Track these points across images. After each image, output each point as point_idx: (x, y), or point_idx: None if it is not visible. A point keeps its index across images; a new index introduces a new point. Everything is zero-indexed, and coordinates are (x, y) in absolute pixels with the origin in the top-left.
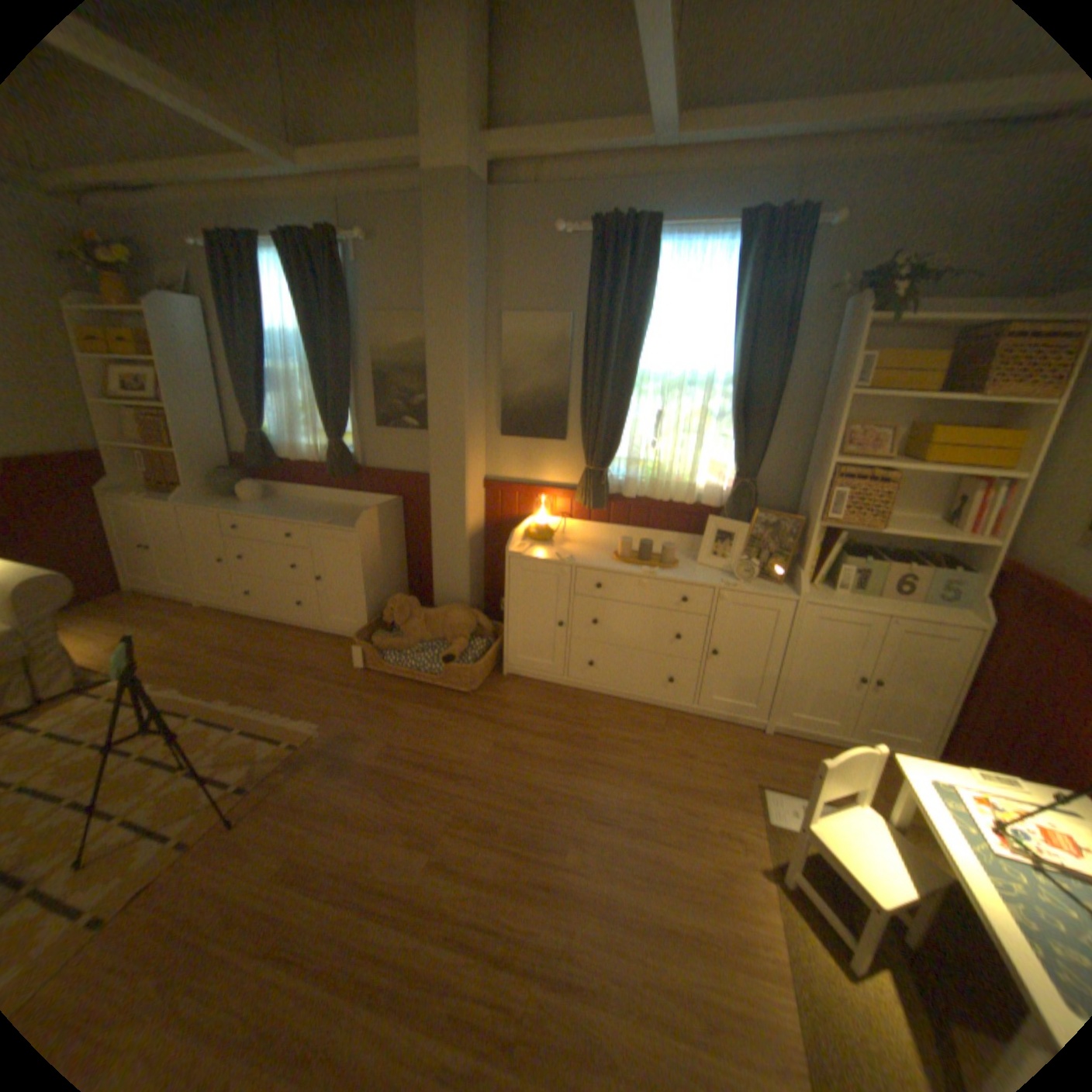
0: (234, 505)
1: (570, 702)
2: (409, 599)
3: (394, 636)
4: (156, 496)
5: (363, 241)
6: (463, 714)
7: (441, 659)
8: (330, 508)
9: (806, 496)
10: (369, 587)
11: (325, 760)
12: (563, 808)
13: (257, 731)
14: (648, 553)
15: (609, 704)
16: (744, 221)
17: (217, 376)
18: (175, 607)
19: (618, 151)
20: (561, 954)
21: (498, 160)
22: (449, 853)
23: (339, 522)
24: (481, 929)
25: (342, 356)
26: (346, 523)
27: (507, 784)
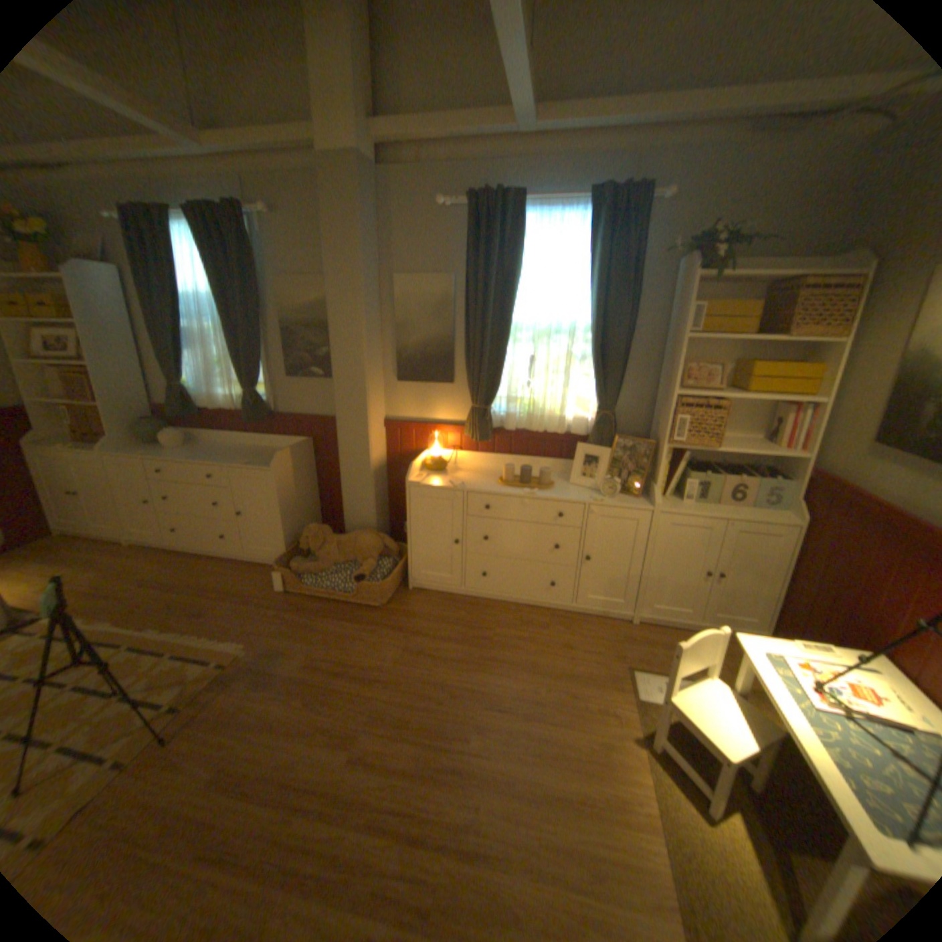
0: (157, 451)
1: (468, 609)
2: (322, 527)
3: (310, 561)
4: (82, 446)
5: (266, 213)
6: (374, 625)
7: (353, 579)
8: (247, 450)
9: (655, 423)
10: (286, 519)
11: (251, 675)
12: (465, 700)
13: (187, 655)
14: (528, 477)
15: (501, 608)
16: (594, 195)
17: (136, 335)
18: (105, 547)
19: (486, 136)
20: (468, 828)
21: (383, 143)
22: (367, 749)
23: (255, 463)
24: (398, 814)
25: (251, 315)
26: (262, 463)
27: (416, 684)
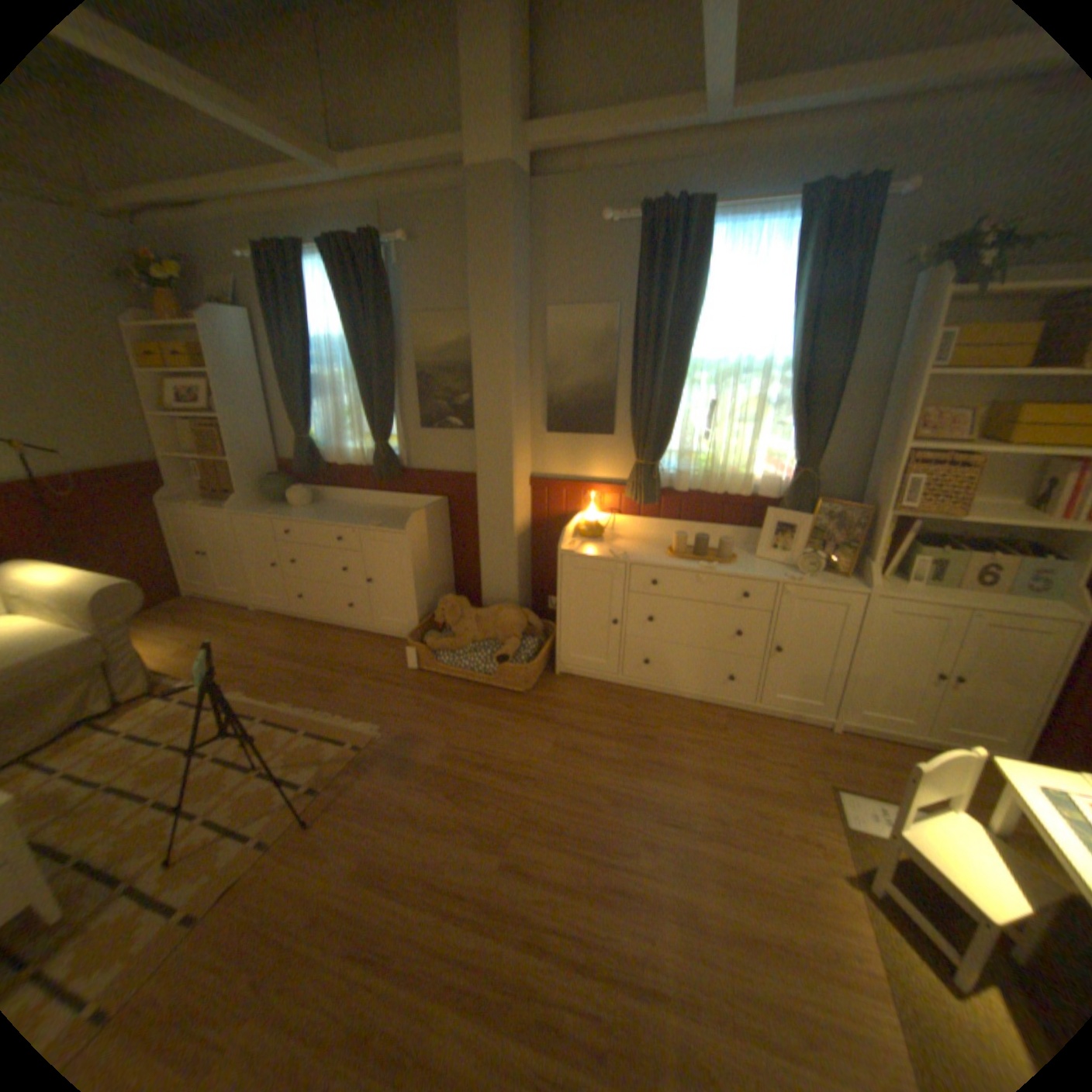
0: (285, 510)
1: (625, 701)
2: (459, 599)
3: (445, 636)
4: (210, 504)
5: (405, 242)
6: (519, 714)
7: (494, 659)
8: (376, 511)
9: (872, 484)
10: (419, 588)
11: (388, 760)
12: (630, 809)
13: (320, 733)
14: (702, 547)
15: (665, 702)
16: (803, 196)
17: (264, 384)
18: (231, 611)
19: (665, 132)
20: (643, 961)
21: (539, 151)
22: (520, 856)
23: (387, 525)
24: (560, 934)
25: (386, 359)
26: (394, 525)
27: (570, 785)
